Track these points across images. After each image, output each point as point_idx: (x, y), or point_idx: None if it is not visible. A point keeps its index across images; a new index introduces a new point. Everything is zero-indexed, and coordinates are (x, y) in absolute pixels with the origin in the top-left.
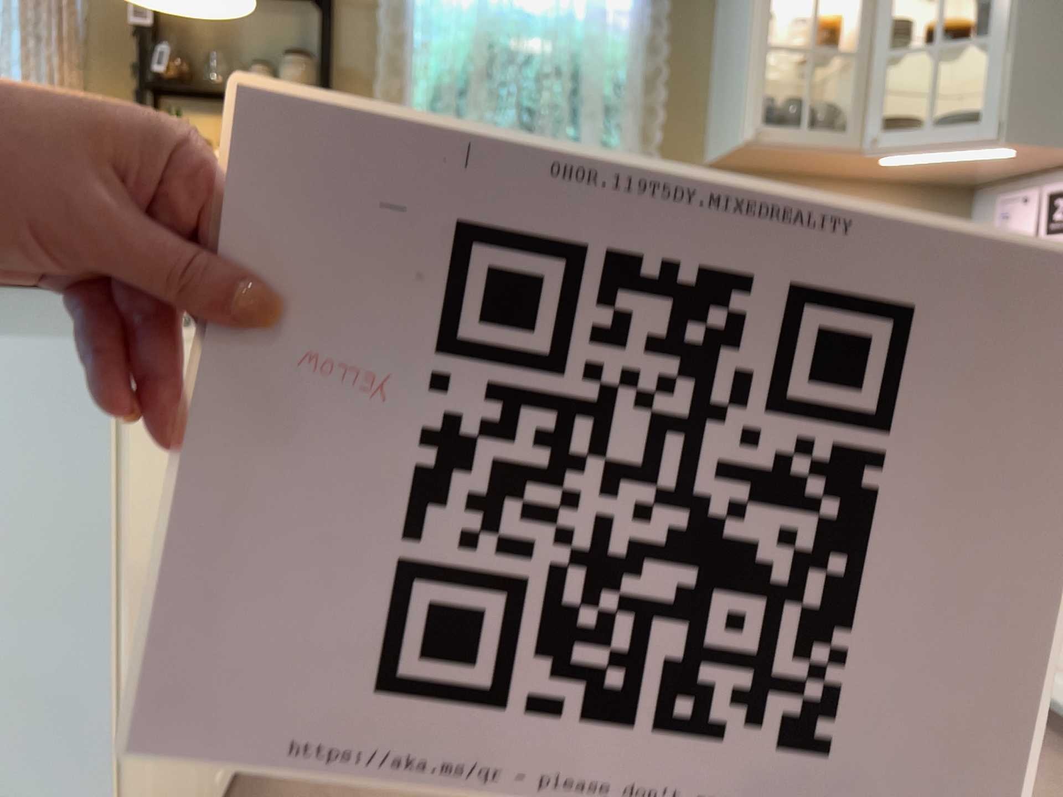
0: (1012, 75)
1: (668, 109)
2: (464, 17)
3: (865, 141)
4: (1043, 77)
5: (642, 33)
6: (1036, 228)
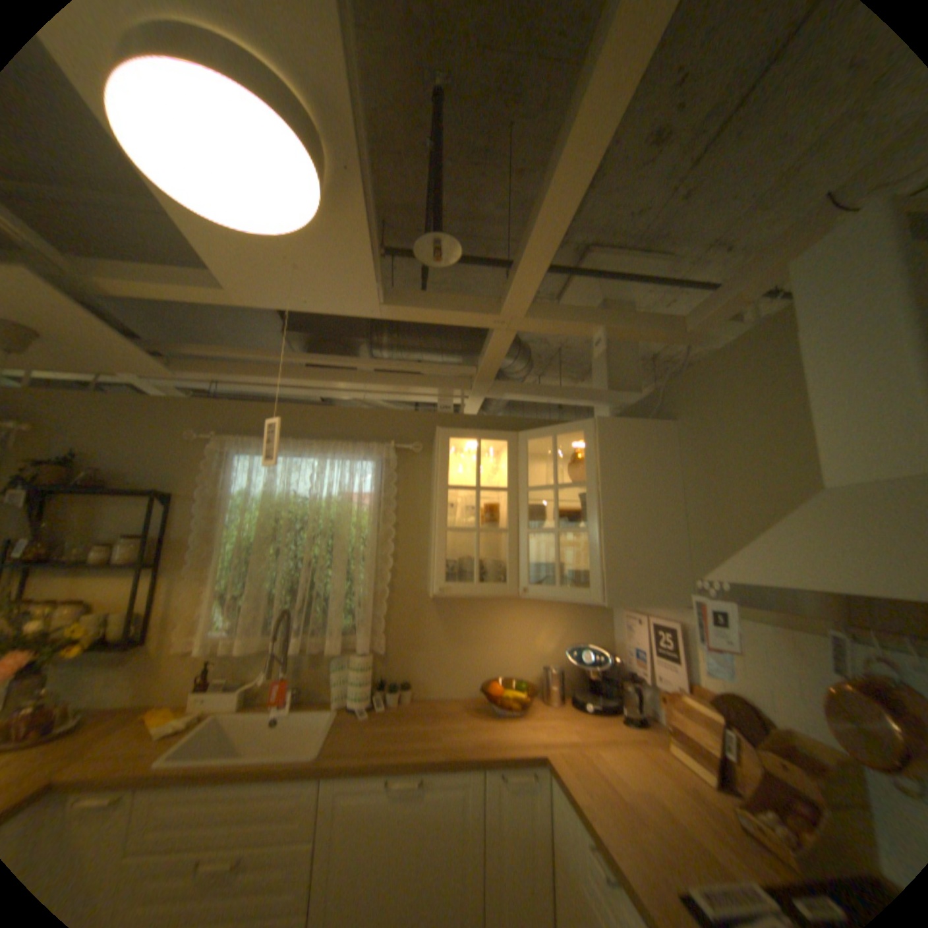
0: (605, 558)
1: (400, 552)
2: (260, 501)
3: (519, 588)
4: (626, 558)
5: (381, 506)
6: (649, 647)
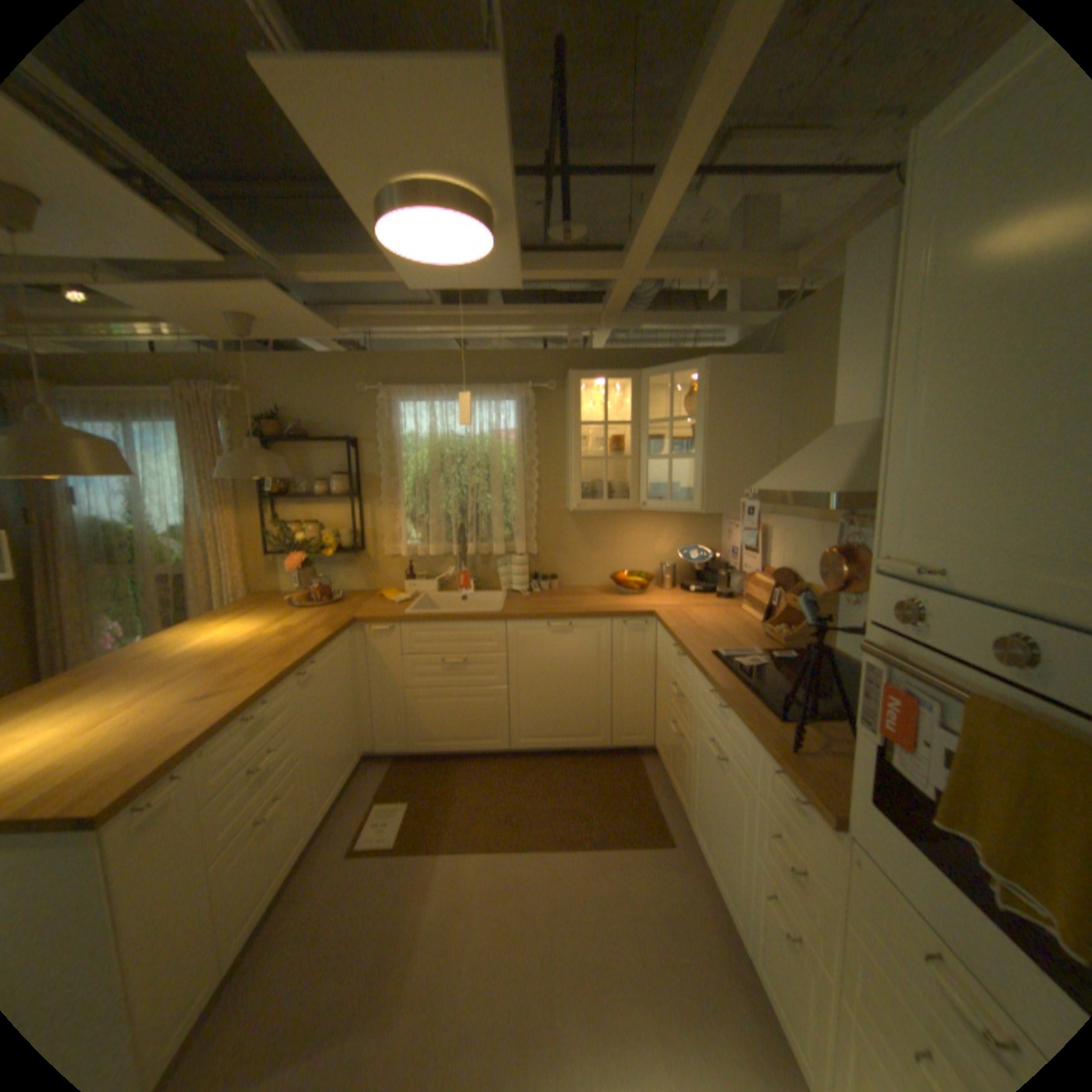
0: (704, 478)
1: (542, 480)
2: (425, 443)
3: (639, 504)
4: (722, 478)
5: (523, 442)
6: (740, 545)
